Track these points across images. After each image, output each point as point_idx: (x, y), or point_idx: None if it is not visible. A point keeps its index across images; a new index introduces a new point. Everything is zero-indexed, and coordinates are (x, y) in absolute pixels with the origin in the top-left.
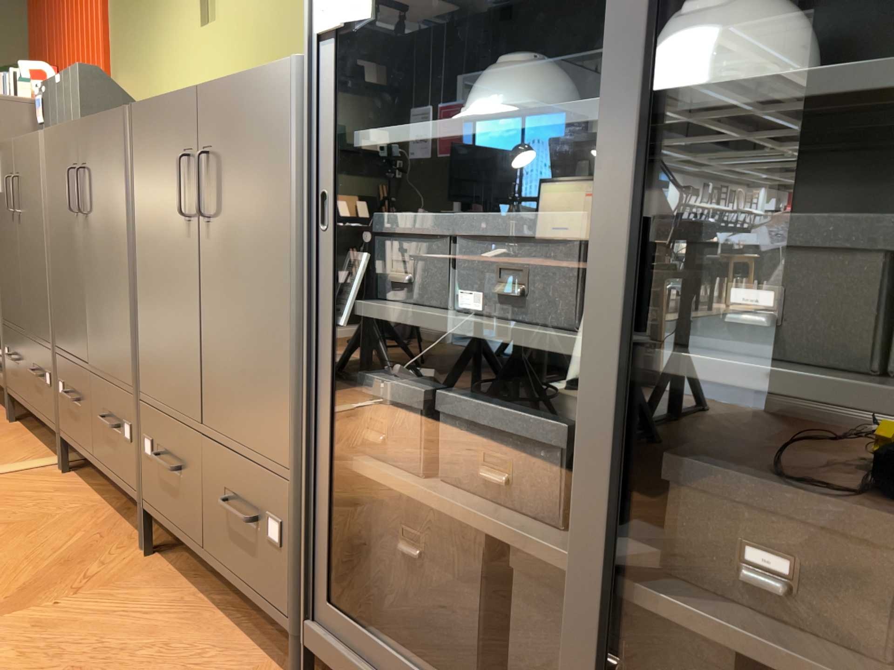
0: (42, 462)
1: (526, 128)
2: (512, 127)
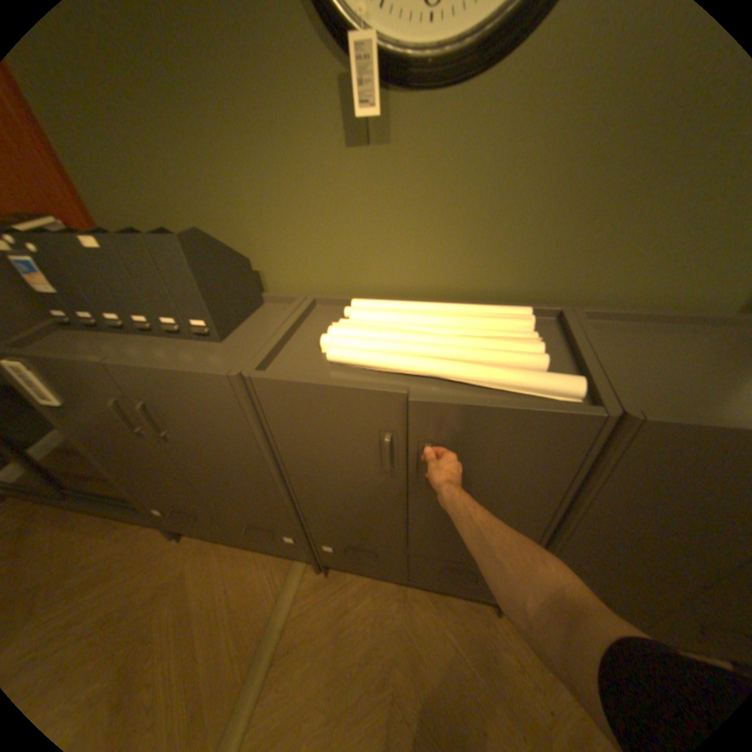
0: (297, 576)
1: None
2: None
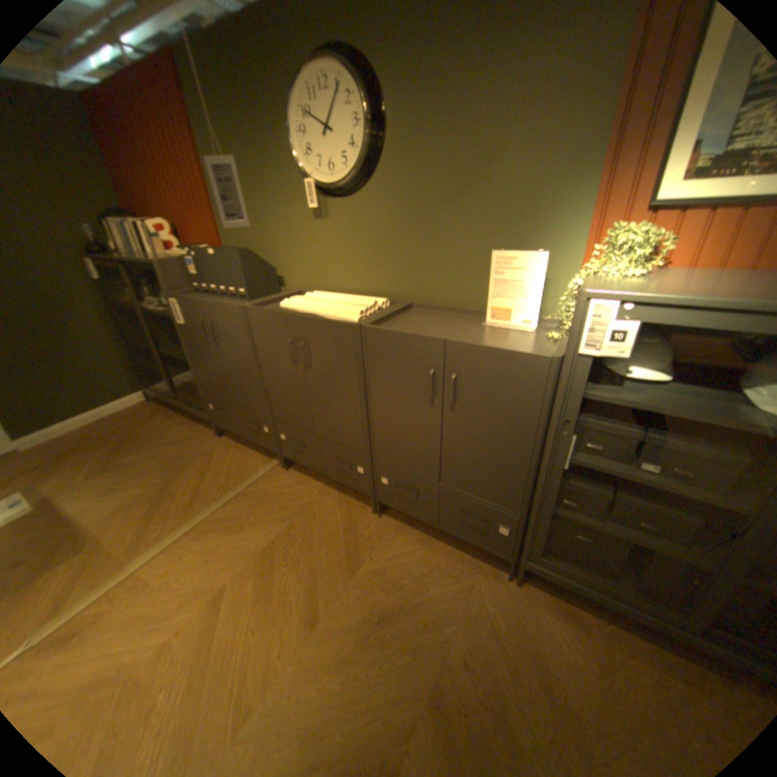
0: (270, 466)
1: (720, 425)
2: (711, 423)
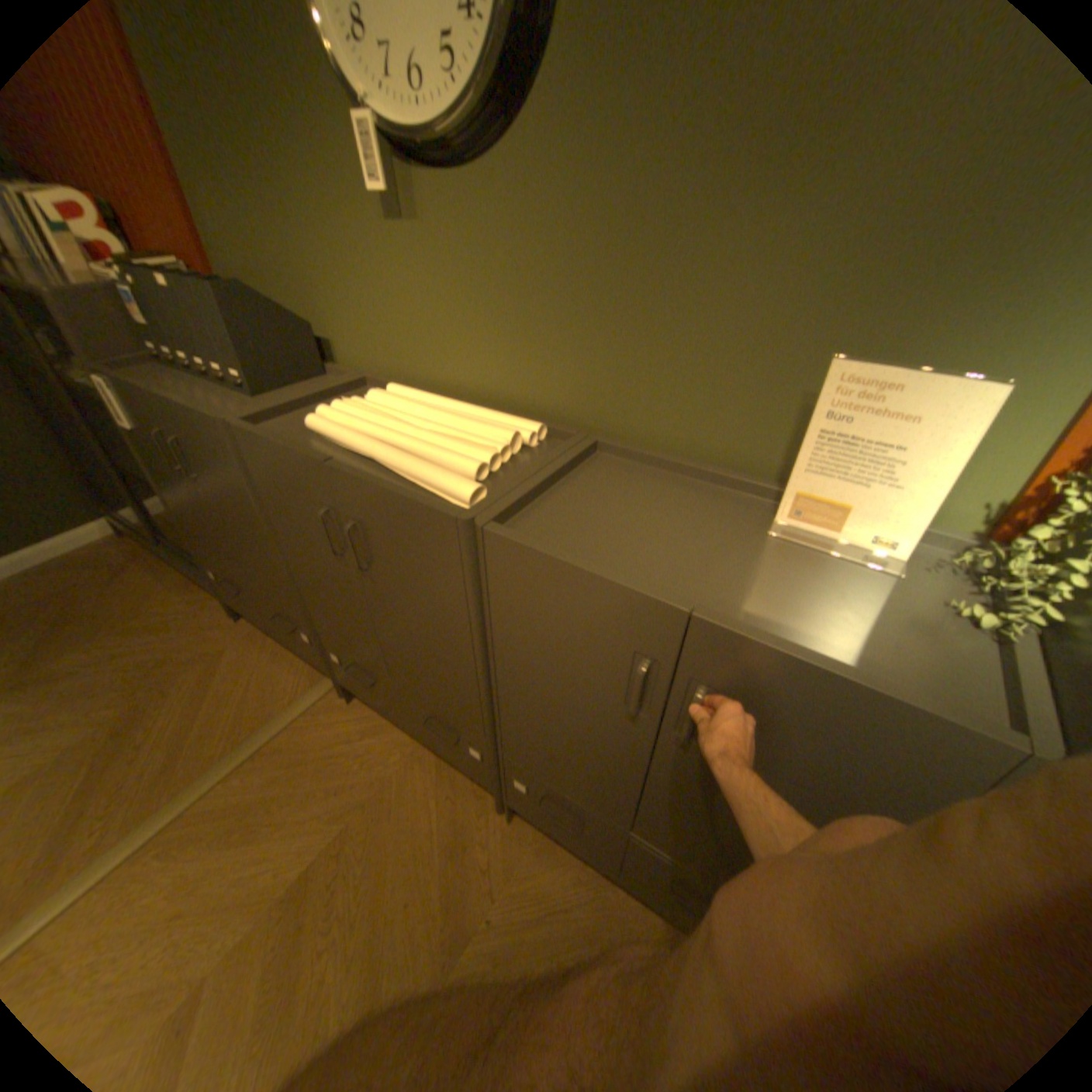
0: (322, 690)
1: None
2: None
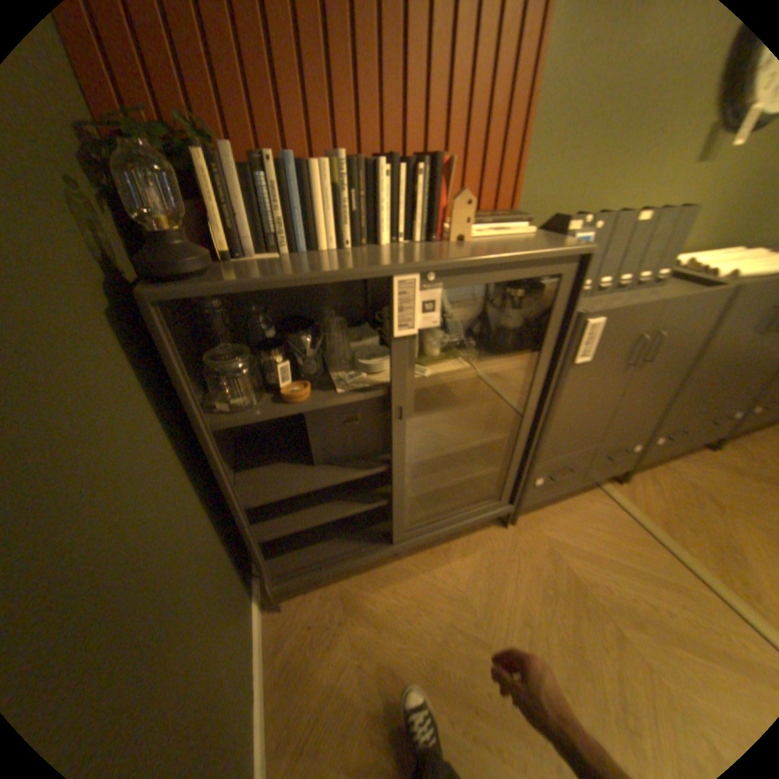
0: (617, 492)
1: None
2: None
